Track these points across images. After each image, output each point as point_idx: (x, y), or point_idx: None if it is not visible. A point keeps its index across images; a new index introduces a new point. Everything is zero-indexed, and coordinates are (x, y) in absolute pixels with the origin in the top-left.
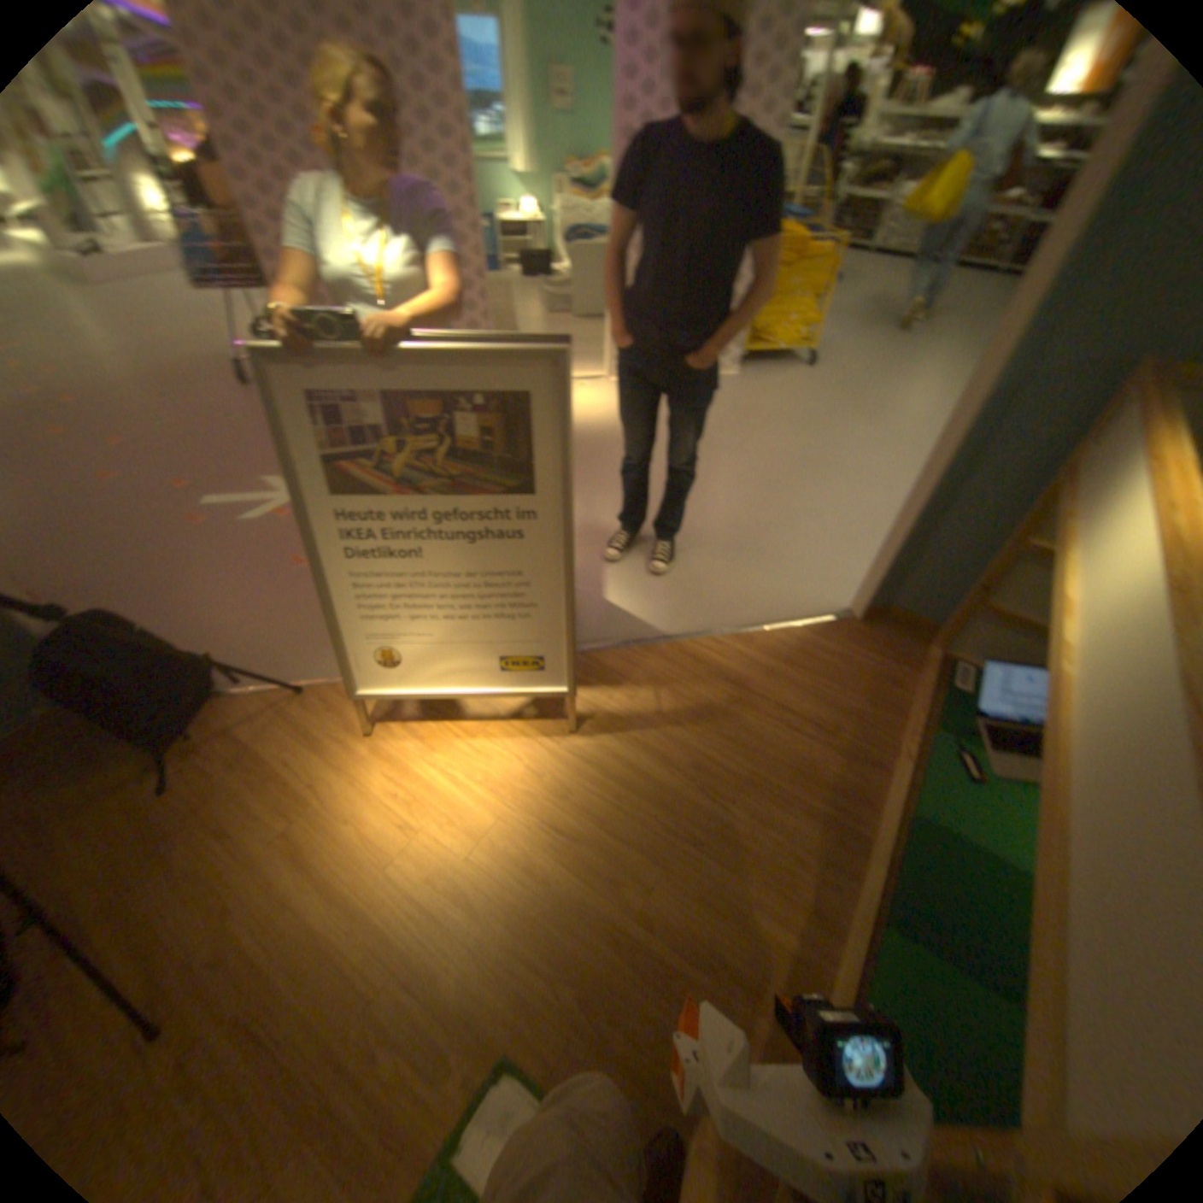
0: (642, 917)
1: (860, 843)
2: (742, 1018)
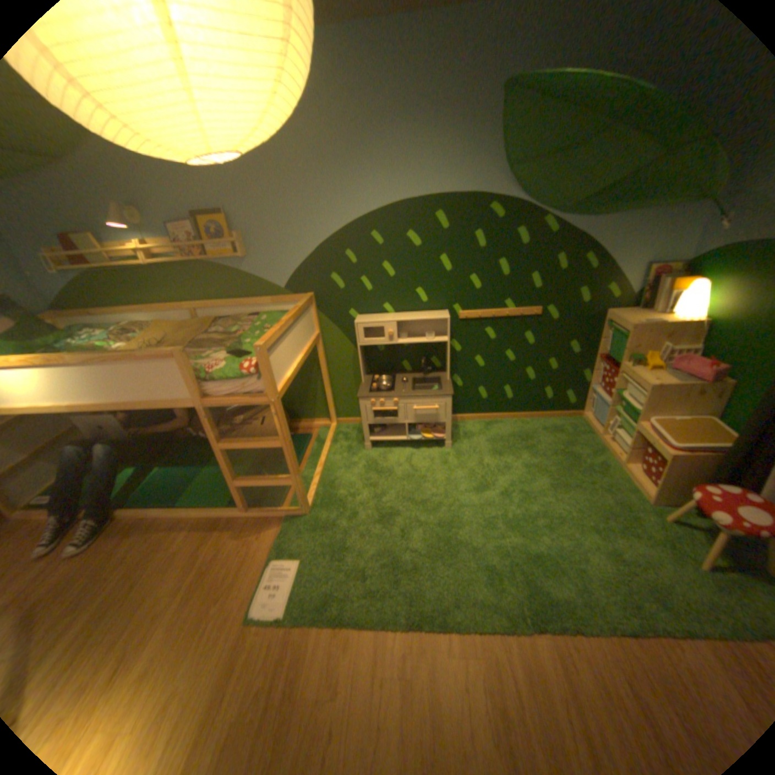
0: (170, 597)
1: (134, 524)
2: (211, 543)
